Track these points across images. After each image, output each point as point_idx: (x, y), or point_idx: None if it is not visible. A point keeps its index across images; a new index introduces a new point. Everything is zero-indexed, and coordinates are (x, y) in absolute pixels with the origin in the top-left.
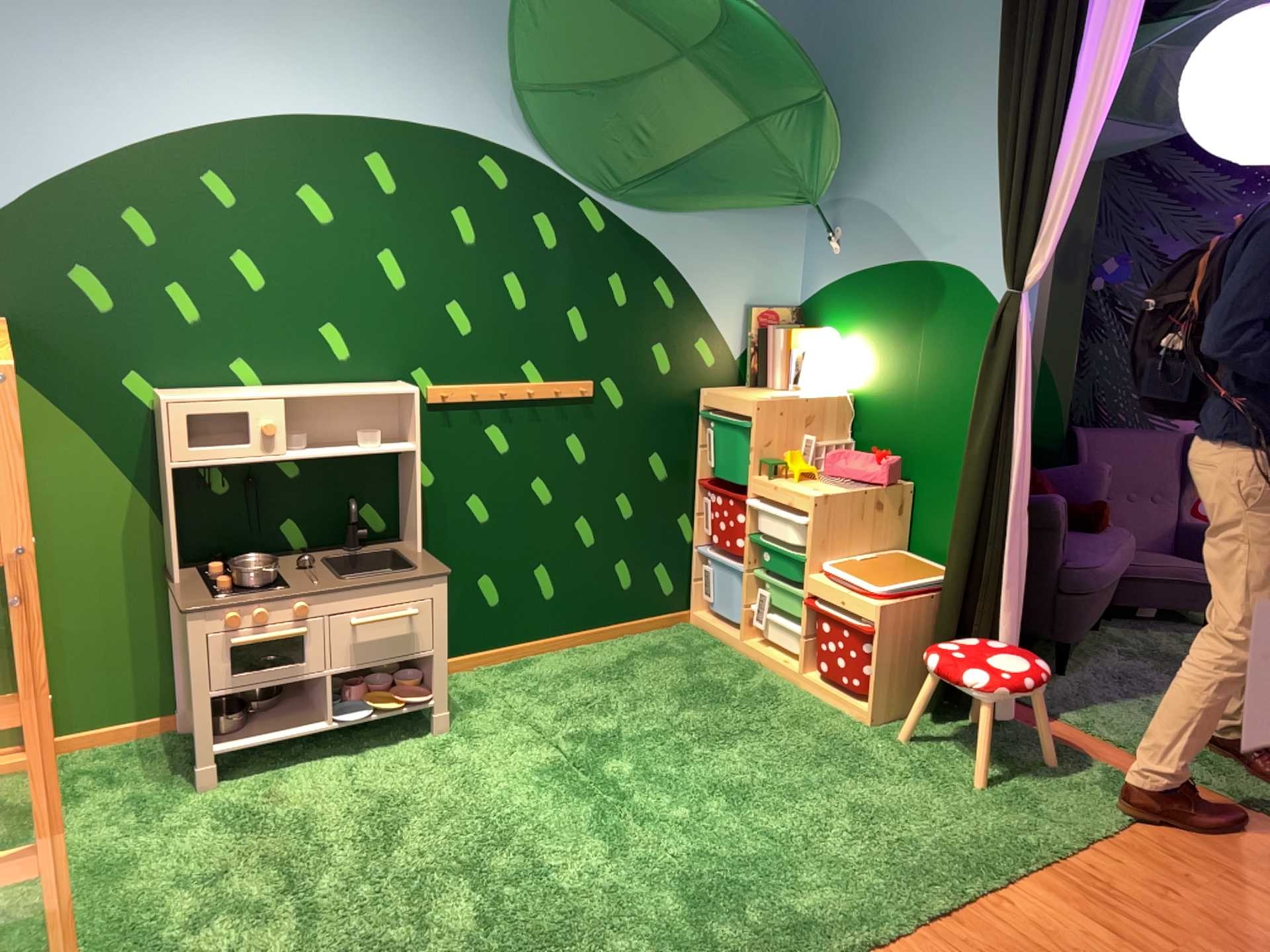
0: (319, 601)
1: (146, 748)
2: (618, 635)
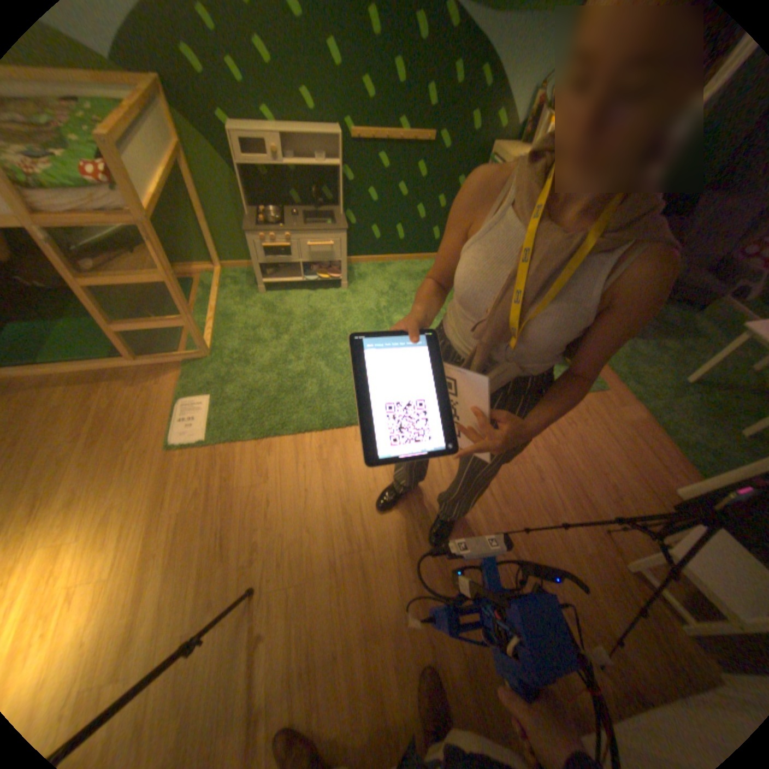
0: (291, 235)
1: (245, 274)
2: (429, 261)
